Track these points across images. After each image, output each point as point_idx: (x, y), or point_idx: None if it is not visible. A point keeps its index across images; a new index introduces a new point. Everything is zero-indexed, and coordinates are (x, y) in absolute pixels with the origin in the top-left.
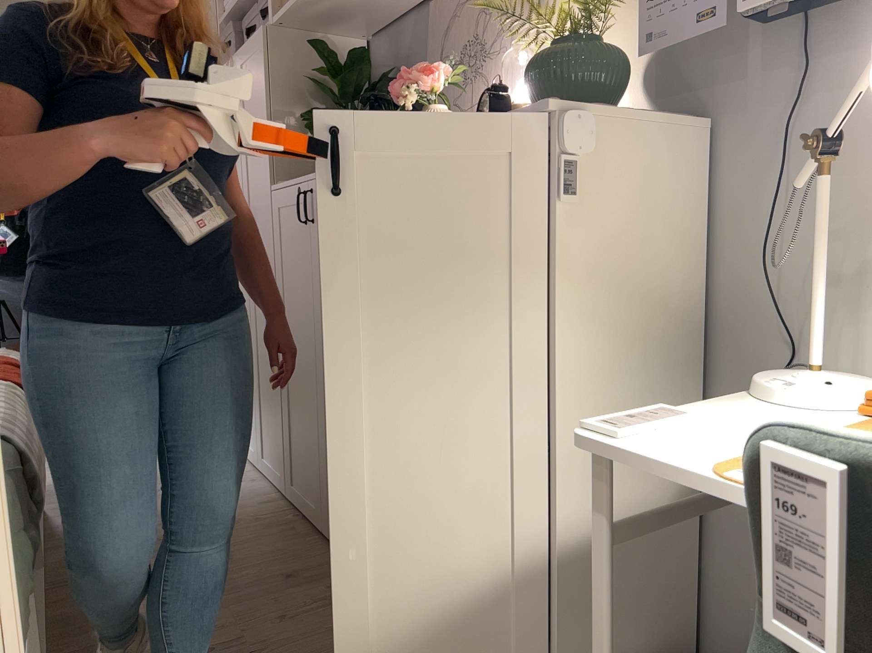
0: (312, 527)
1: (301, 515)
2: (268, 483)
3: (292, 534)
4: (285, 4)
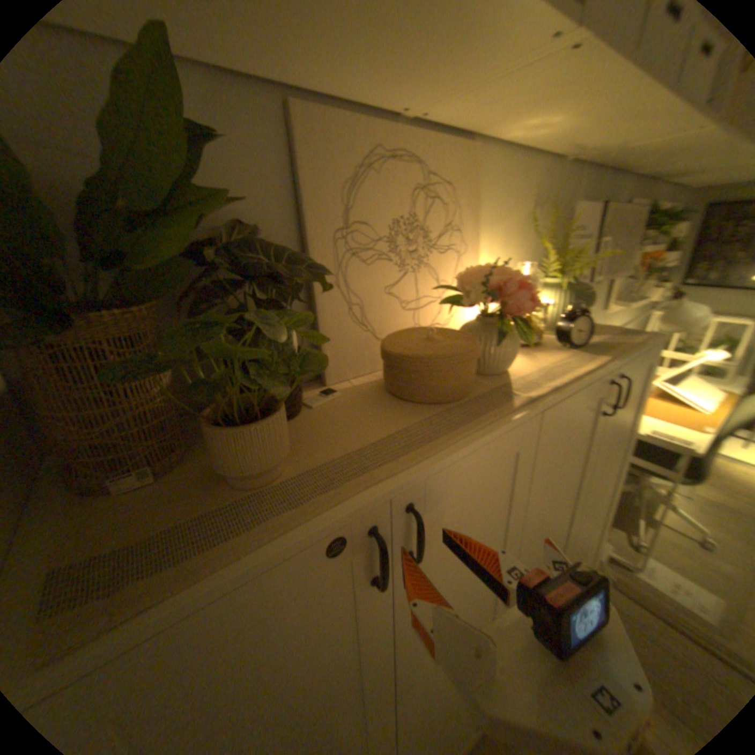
0: None
1: None
2: None
3: None
4: None
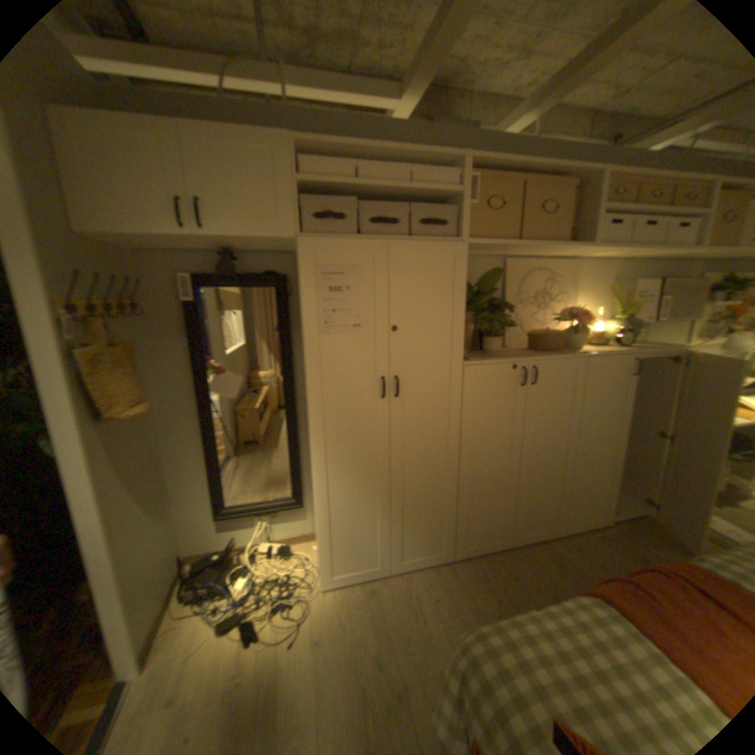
0: (494, 554)
1: (479, 557)
2: (418, 572)
3: (504, 563)
4: (495, 241)
